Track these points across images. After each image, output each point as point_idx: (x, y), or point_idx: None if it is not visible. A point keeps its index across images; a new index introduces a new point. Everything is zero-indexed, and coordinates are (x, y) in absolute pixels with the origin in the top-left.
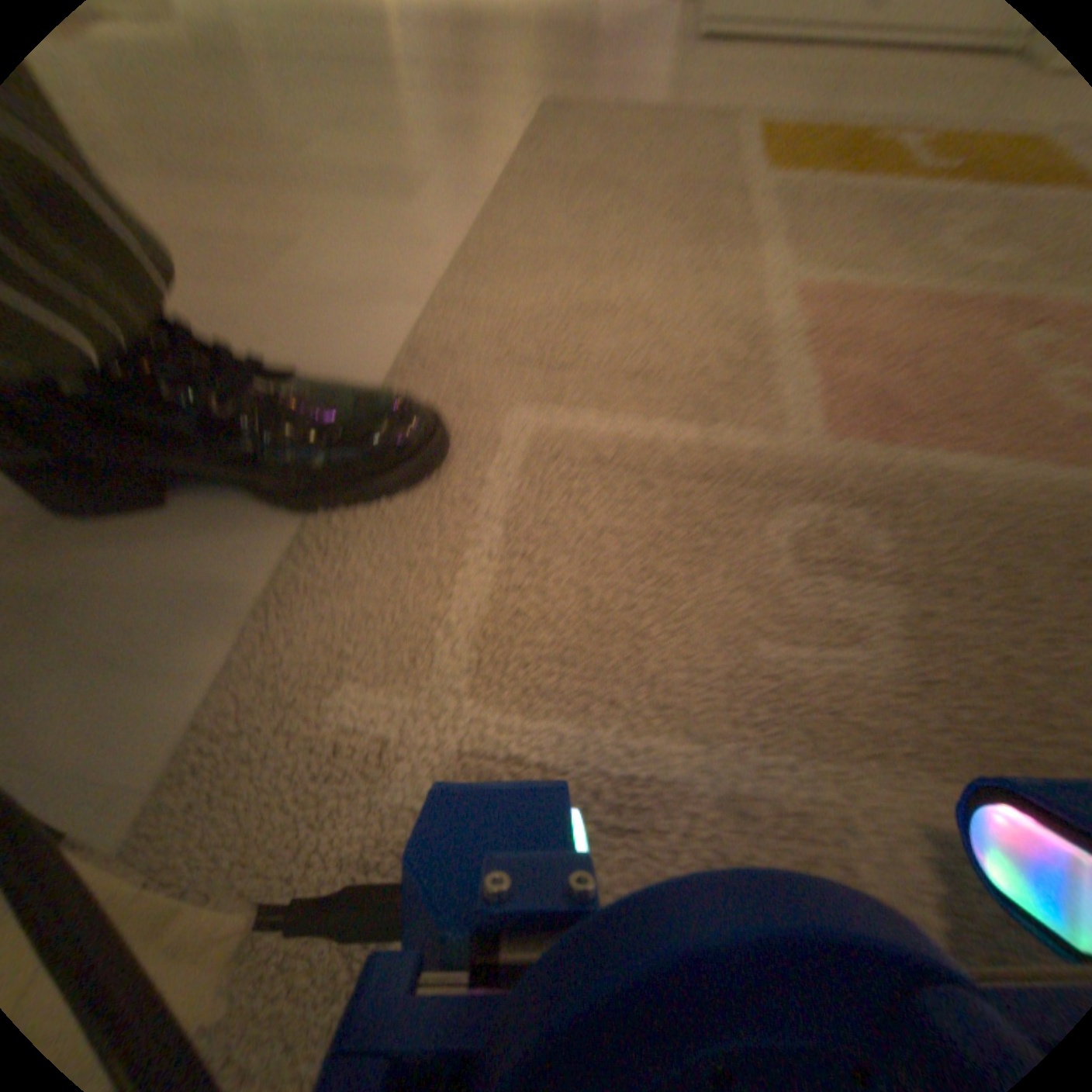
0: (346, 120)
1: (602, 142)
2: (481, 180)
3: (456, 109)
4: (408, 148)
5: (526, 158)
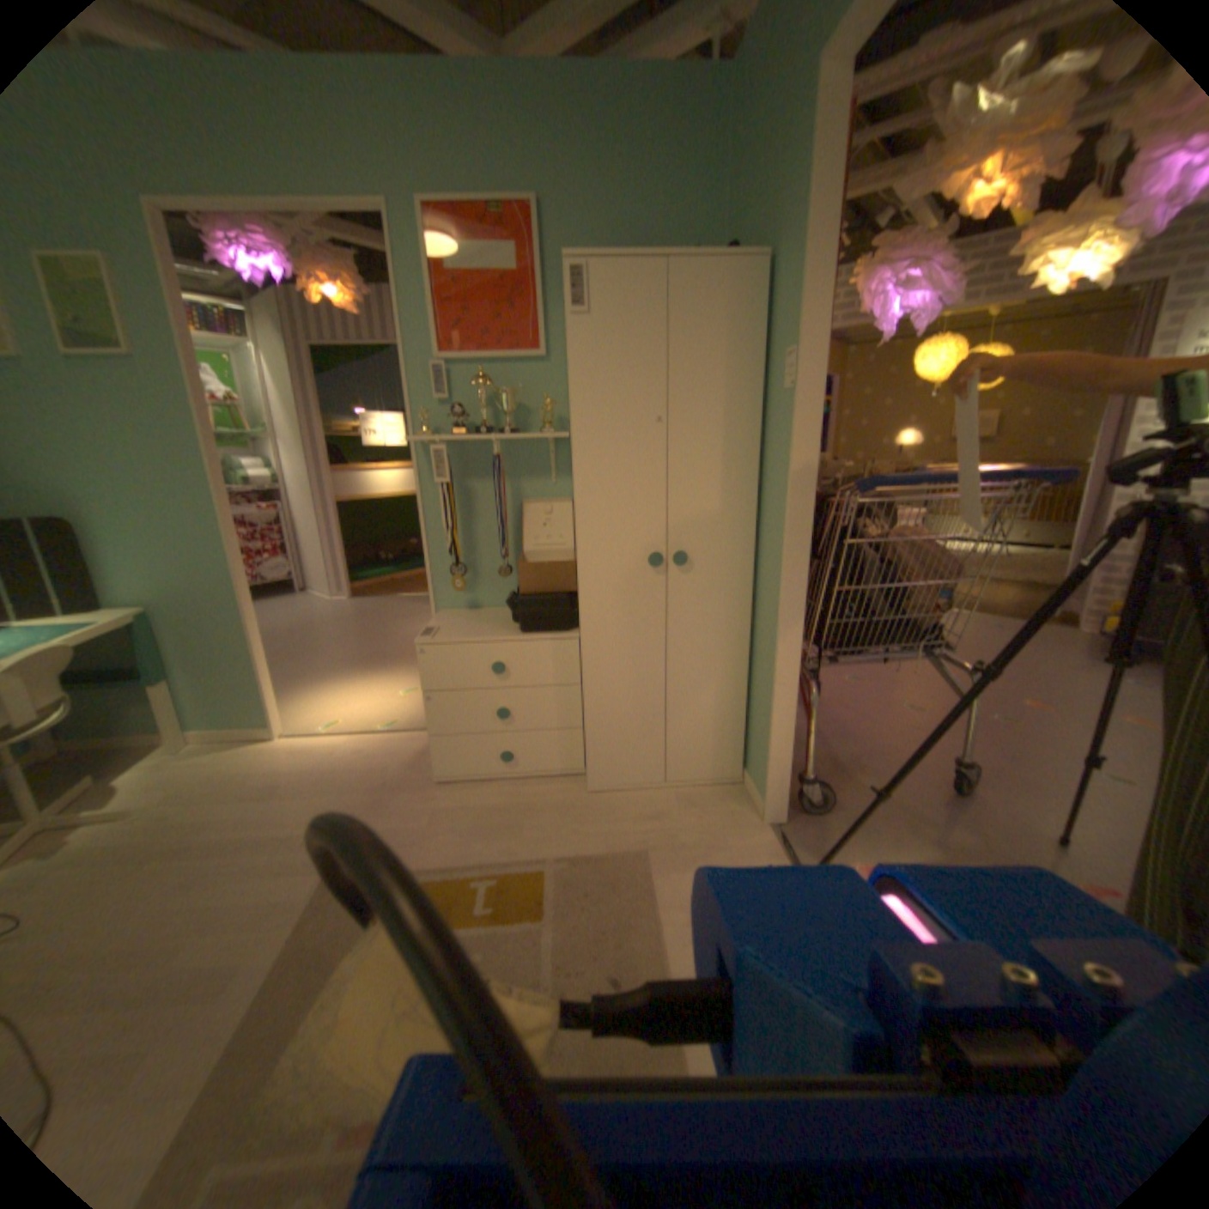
0: (202, 930)
1: (331, 926)
2: (258, 977)
3: (268, 902)
4: (229, 952)
5: (286, 952)
